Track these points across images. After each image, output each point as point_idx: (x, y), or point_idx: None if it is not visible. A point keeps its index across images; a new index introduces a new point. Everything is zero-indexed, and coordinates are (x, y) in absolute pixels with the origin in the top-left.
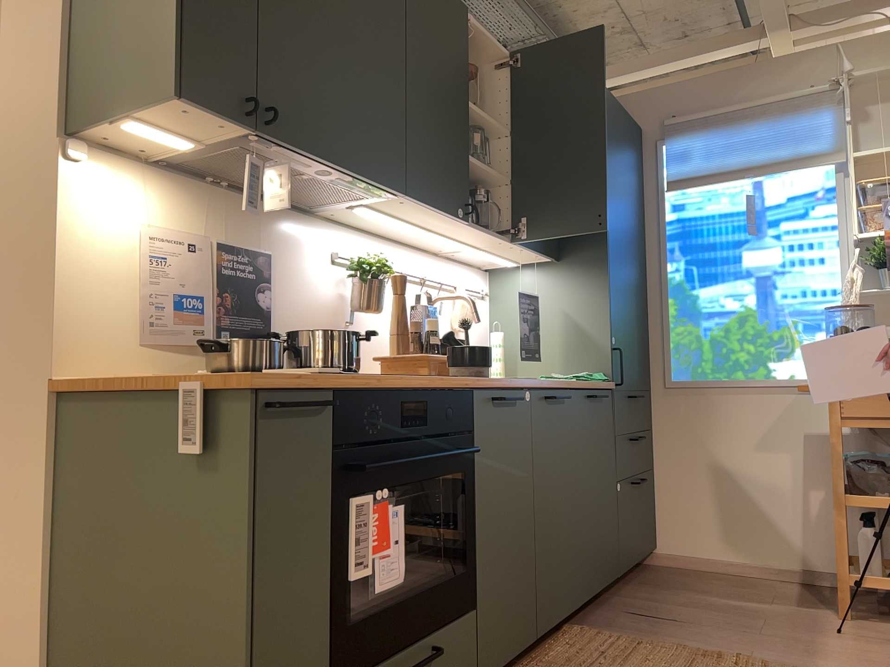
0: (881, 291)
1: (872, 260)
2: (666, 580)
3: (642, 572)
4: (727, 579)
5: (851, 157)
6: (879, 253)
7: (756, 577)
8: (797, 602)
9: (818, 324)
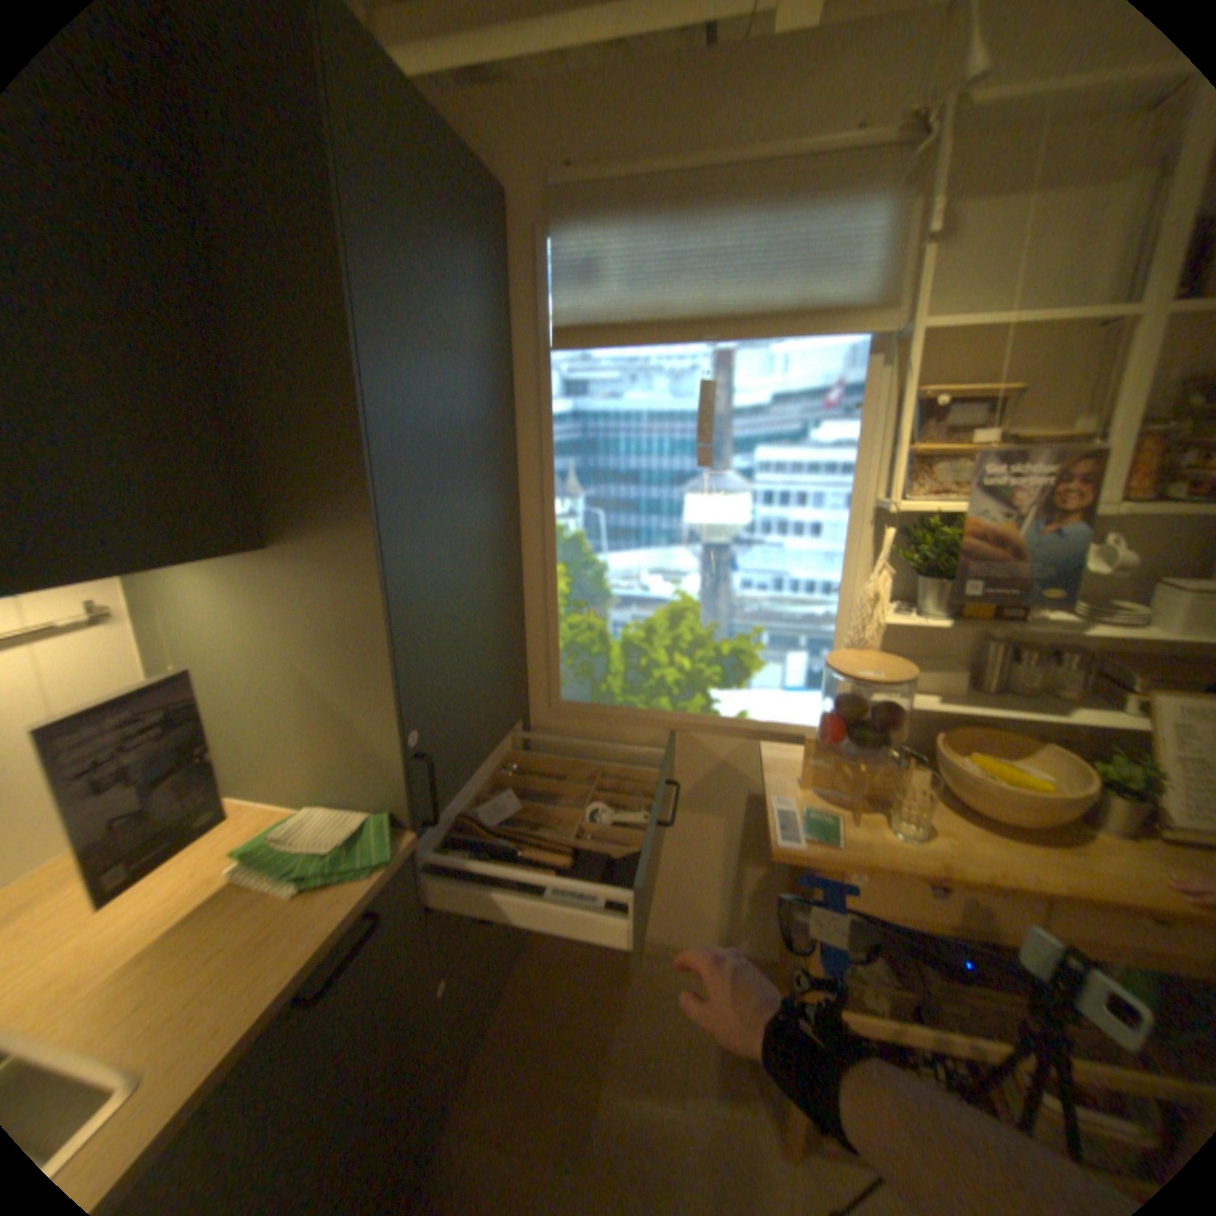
0: (917, 614)
1: (910, 551)
2: (541, 1009)
3: (510, 976)
4: (625, 979)
5: (925, 327)
6: (936, 552)
7: (663, 963)
8: (719, 1077)
9: (793, 635)
